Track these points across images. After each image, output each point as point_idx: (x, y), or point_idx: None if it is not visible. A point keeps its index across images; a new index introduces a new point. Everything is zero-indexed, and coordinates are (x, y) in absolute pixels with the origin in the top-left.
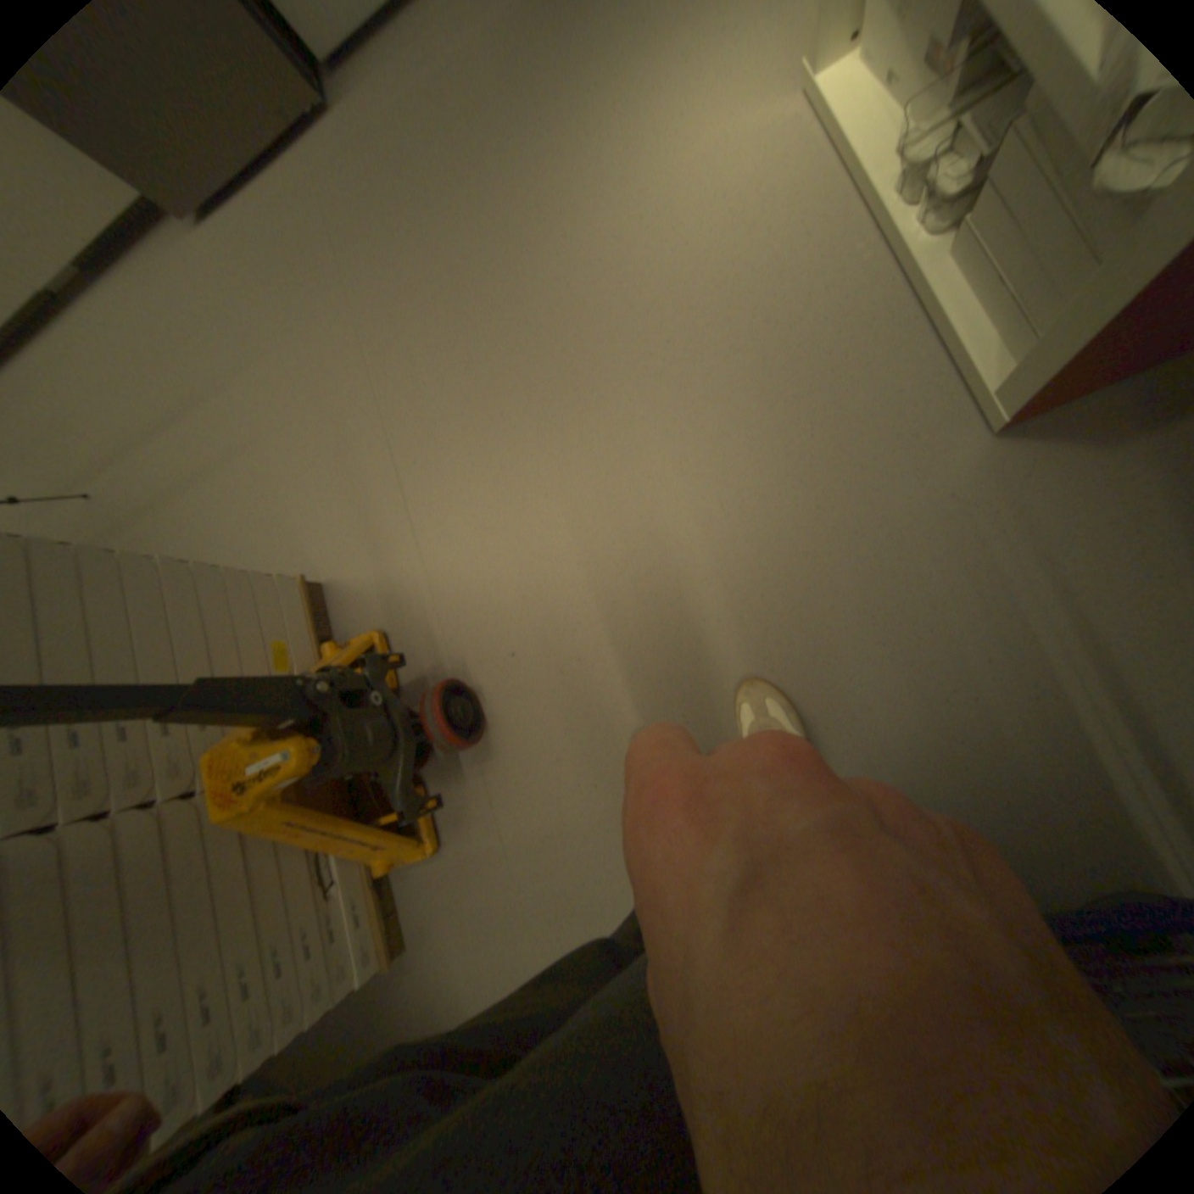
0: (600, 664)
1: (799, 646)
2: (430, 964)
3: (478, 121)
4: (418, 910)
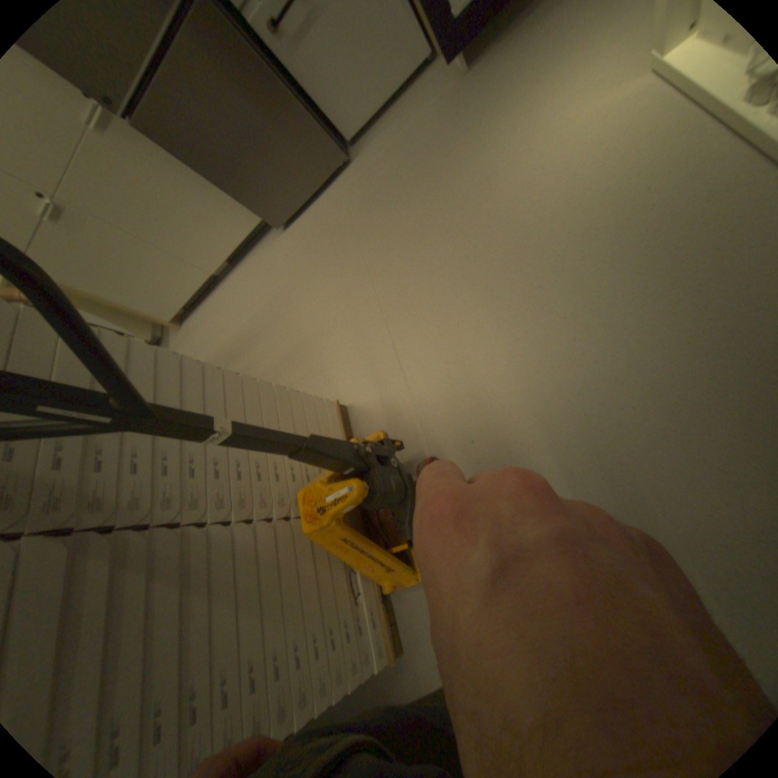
0: (539, 446)
1: (714, 422)
2: (421, 667)
3: (434, 145)
4: (411, 624)
